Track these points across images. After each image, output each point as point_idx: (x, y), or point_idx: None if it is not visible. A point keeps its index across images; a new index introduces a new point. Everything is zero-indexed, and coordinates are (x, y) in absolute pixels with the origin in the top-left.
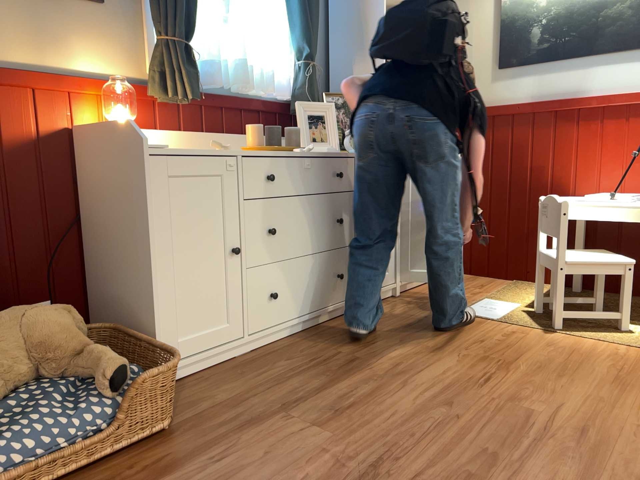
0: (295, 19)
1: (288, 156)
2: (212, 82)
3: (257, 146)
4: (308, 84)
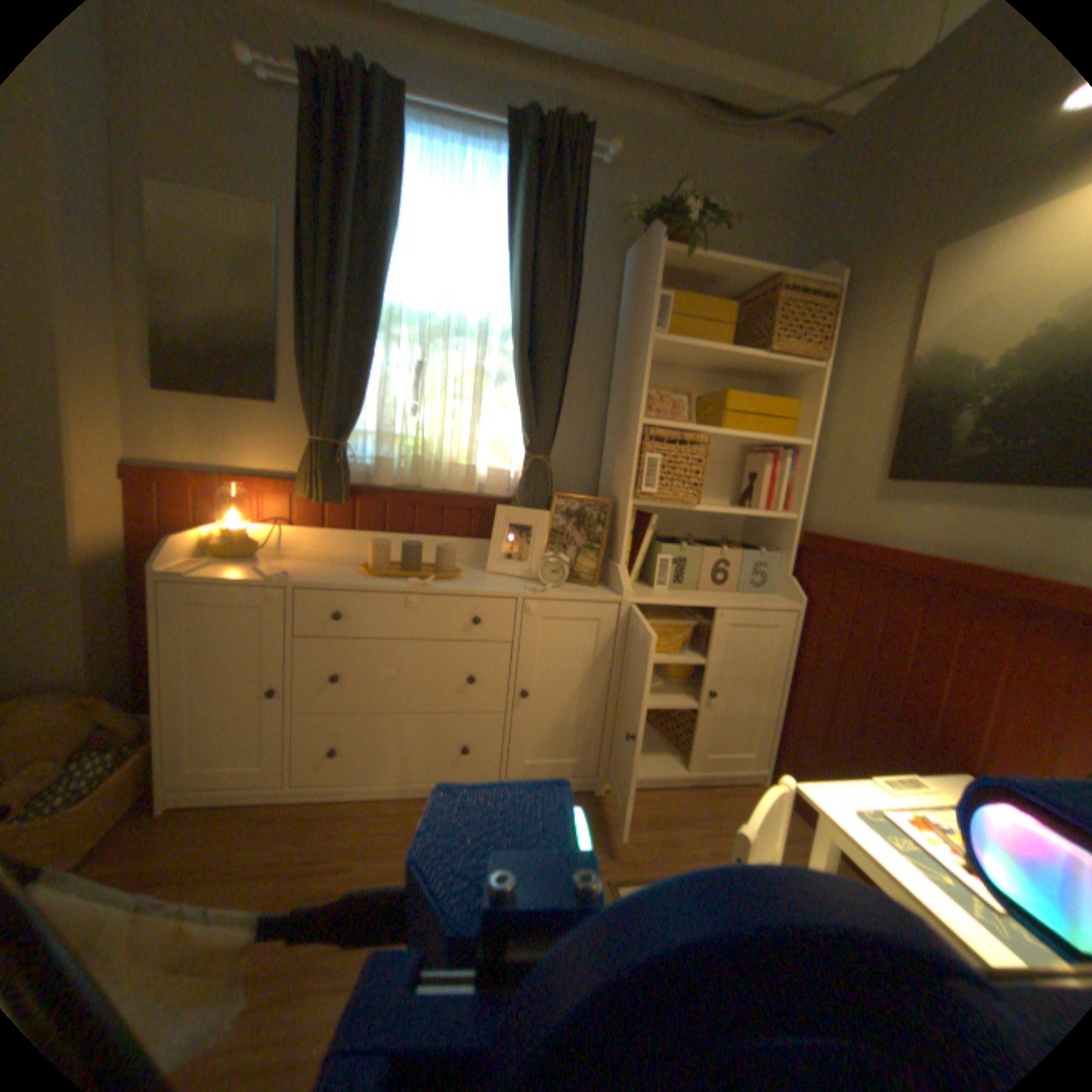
0: (519, 401)
1: (379, 591)
2: (378, 481)
3: (369, 569)
4: (522, 484)
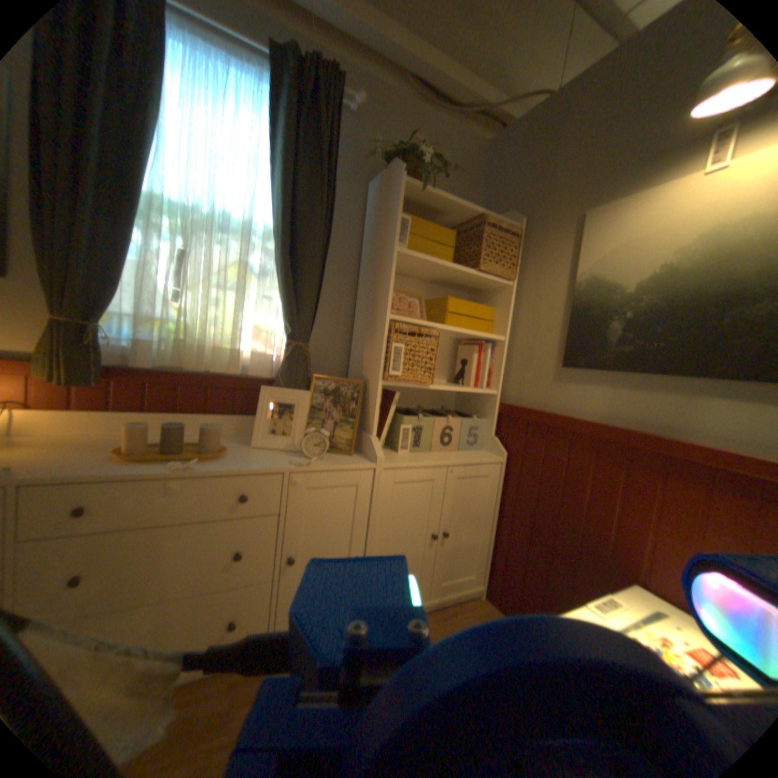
0: (282, 295)
1: (134, 481)
2: (136, 364)
3: (123, 455)
4: (285, 368)
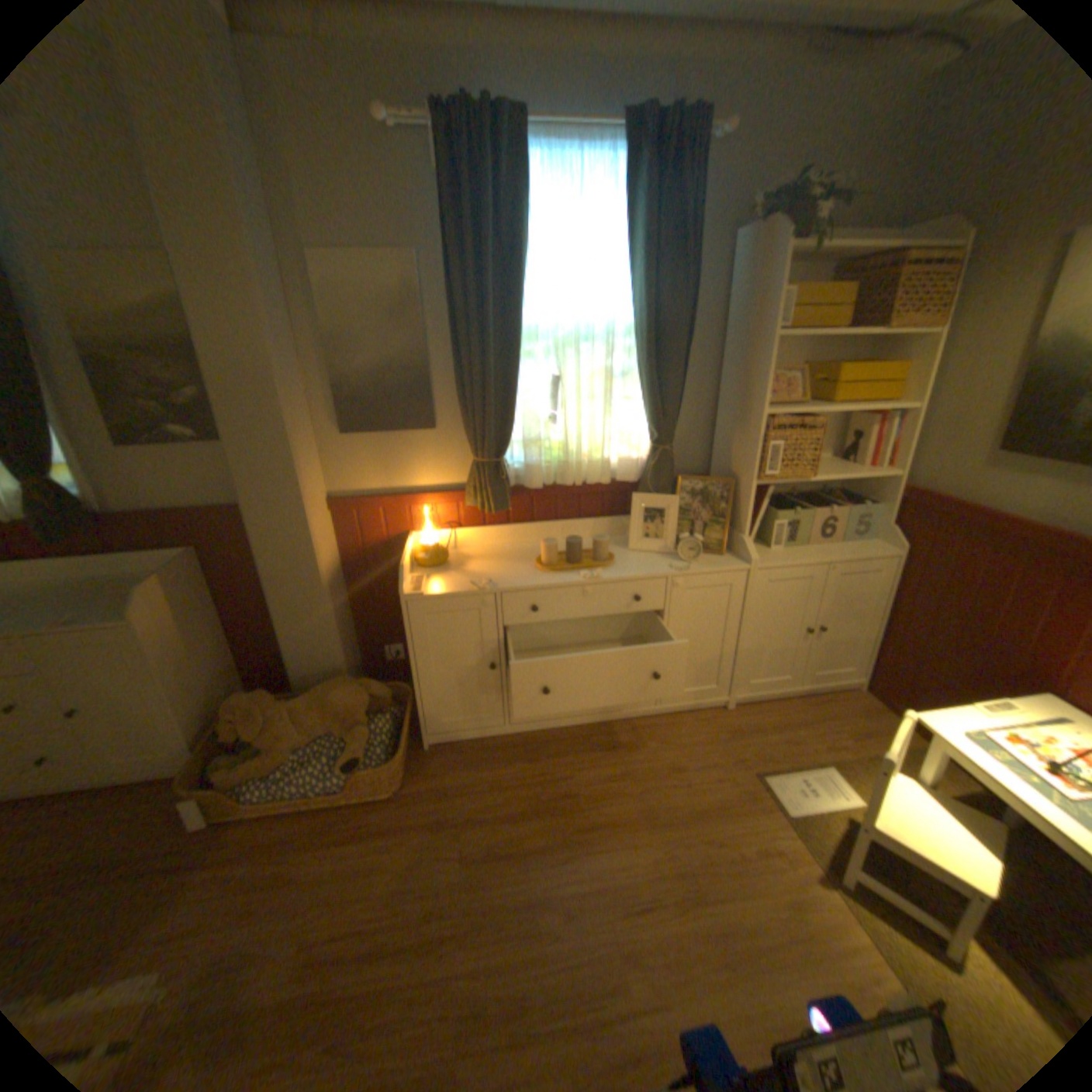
0: (645, 399)
1: (562, 586)
2: (530, 486)
3: (545, 565)
4: (652, 472)
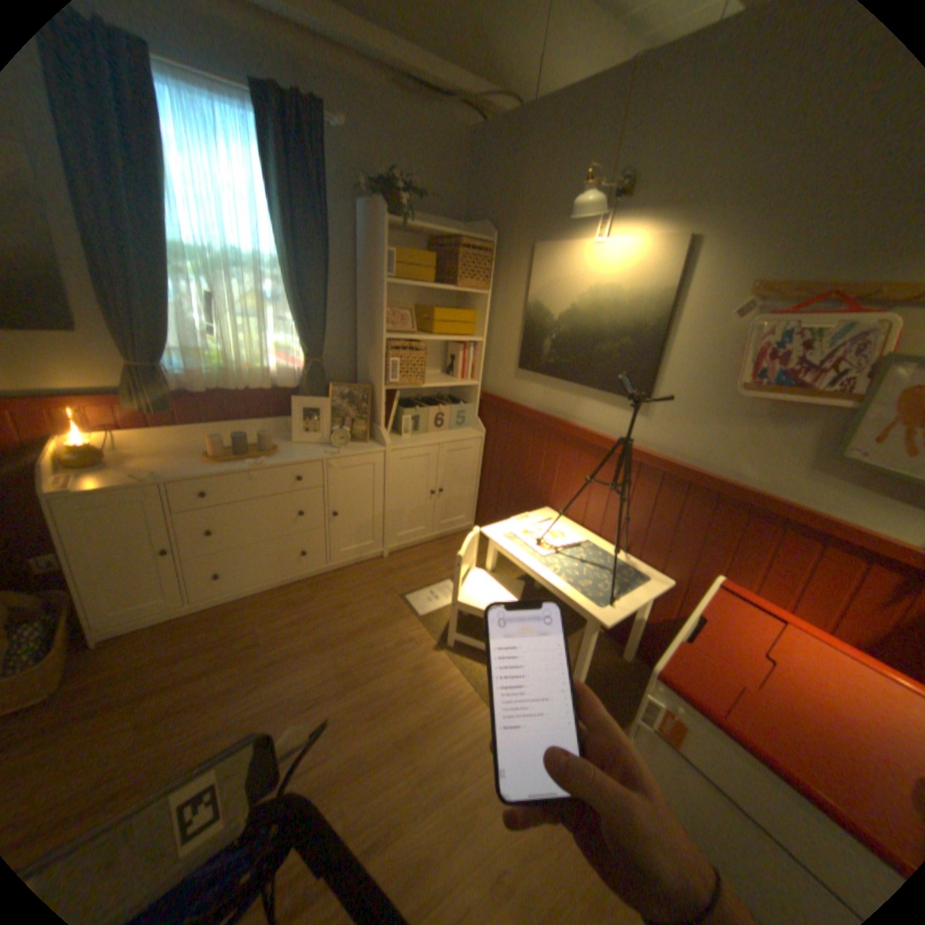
0: (294, 321)
1: (228, 474)
2: (192, 390)
3: (211, 459)
4: (306, 380)
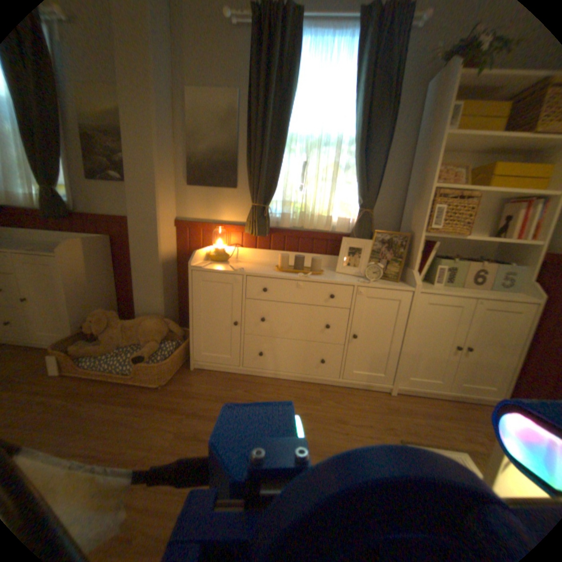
0: (358, 179)
1: (284, 279)
2: (282, 225)
3: (279, 268)
4: (357, 225)
